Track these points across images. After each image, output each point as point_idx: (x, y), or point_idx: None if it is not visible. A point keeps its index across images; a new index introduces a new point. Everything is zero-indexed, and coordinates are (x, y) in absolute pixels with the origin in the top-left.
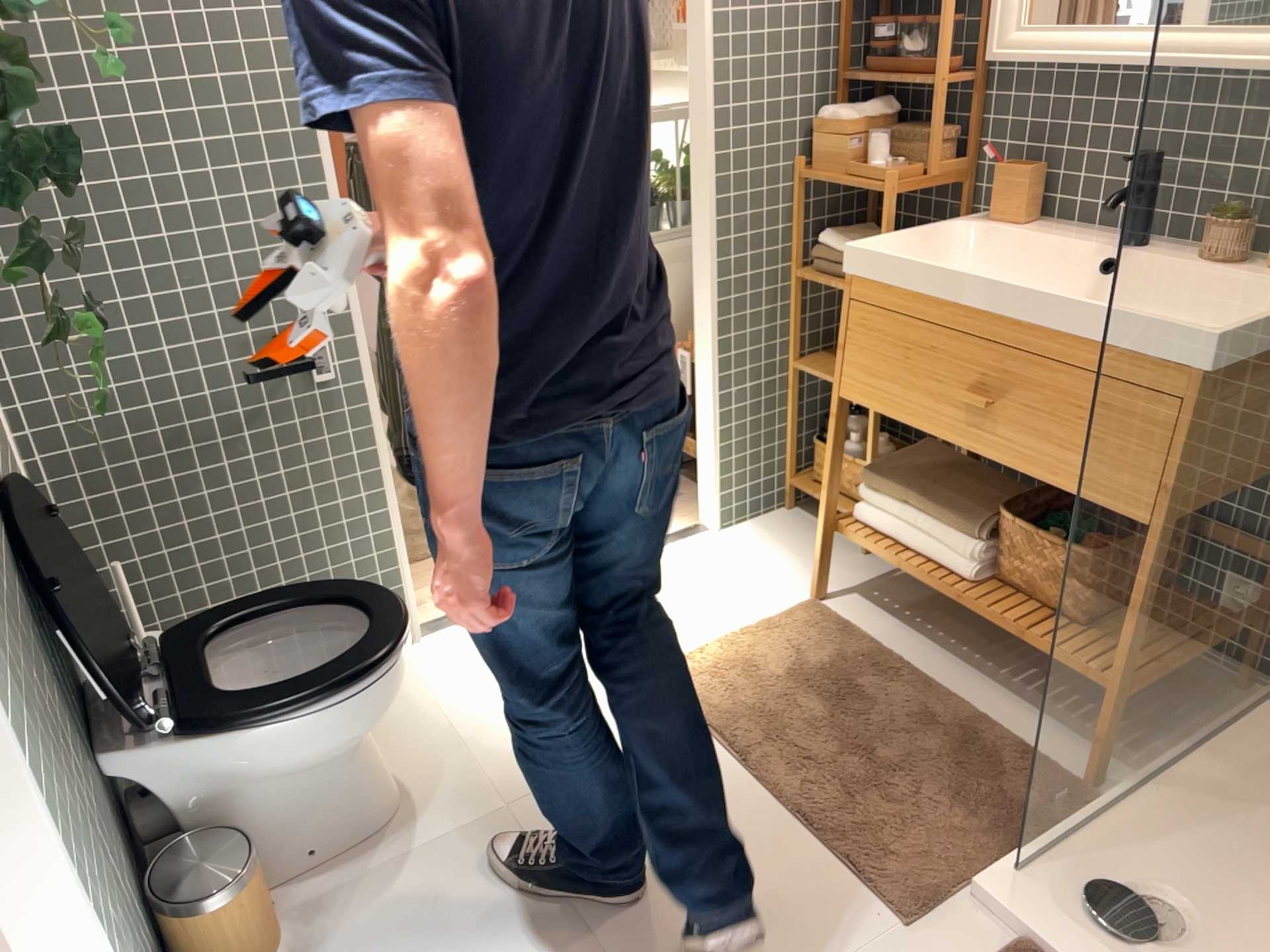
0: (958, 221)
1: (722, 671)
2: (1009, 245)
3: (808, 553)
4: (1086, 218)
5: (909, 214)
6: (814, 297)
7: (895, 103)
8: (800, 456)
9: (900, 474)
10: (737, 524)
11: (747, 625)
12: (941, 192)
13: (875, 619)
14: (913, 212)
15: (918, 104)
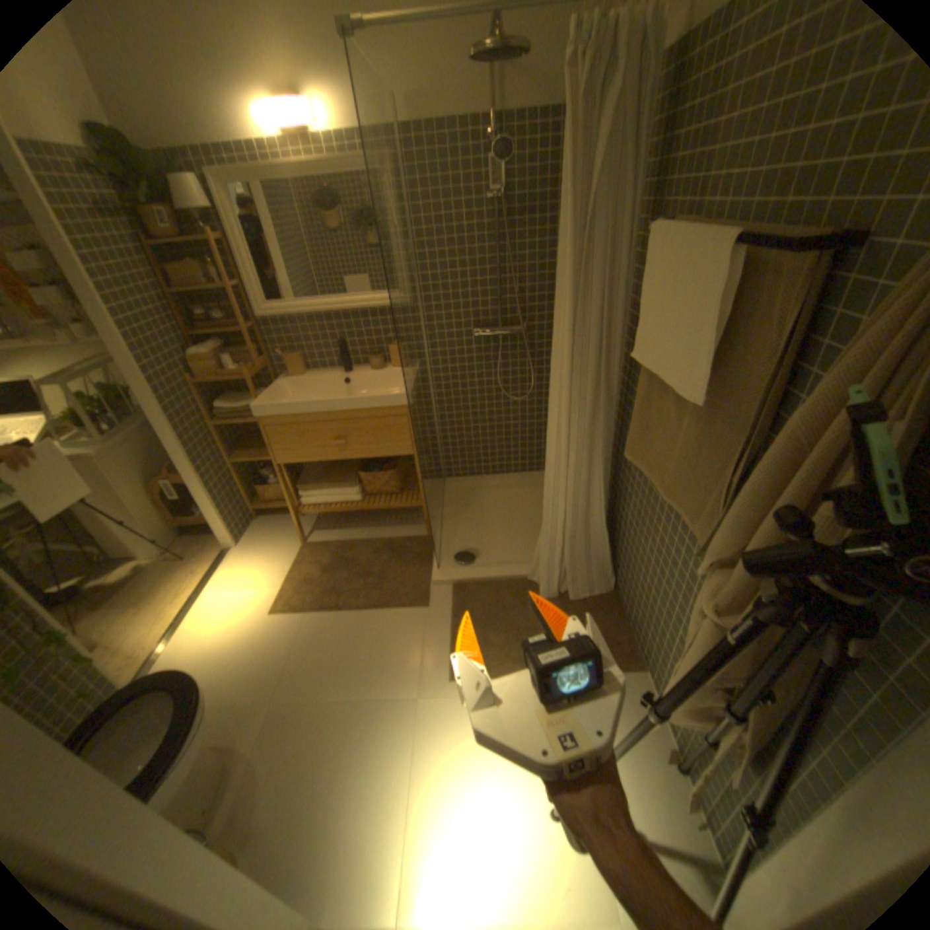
0: (278, 381)
1: (297, 591)
2: (304, 384)
3: (281, 530)
4: (325, 366)
5: (253, 384)
6: (221, 431)
7: (214, 339)
8: (249, 497)
9: (309, 481)
10: (241, 538)
11: (289, 569)
12: (257, 371)
13: (330, 535)
14: (253, 382)
15: (227, 338)
